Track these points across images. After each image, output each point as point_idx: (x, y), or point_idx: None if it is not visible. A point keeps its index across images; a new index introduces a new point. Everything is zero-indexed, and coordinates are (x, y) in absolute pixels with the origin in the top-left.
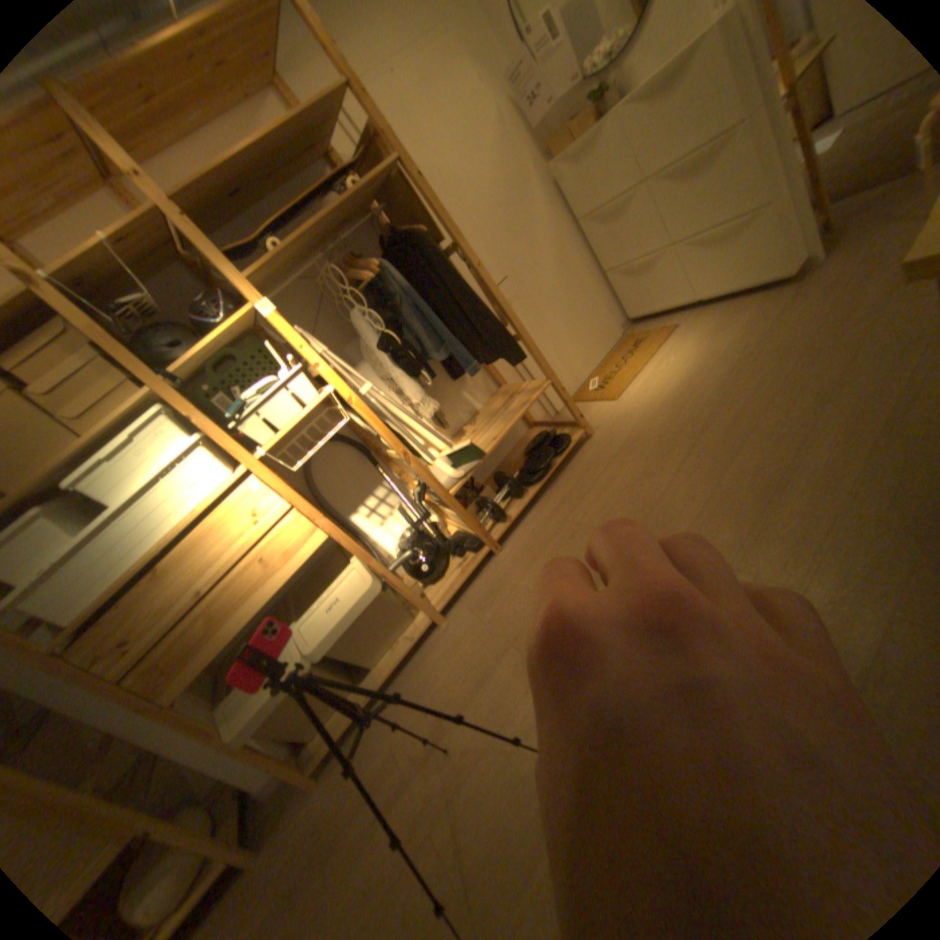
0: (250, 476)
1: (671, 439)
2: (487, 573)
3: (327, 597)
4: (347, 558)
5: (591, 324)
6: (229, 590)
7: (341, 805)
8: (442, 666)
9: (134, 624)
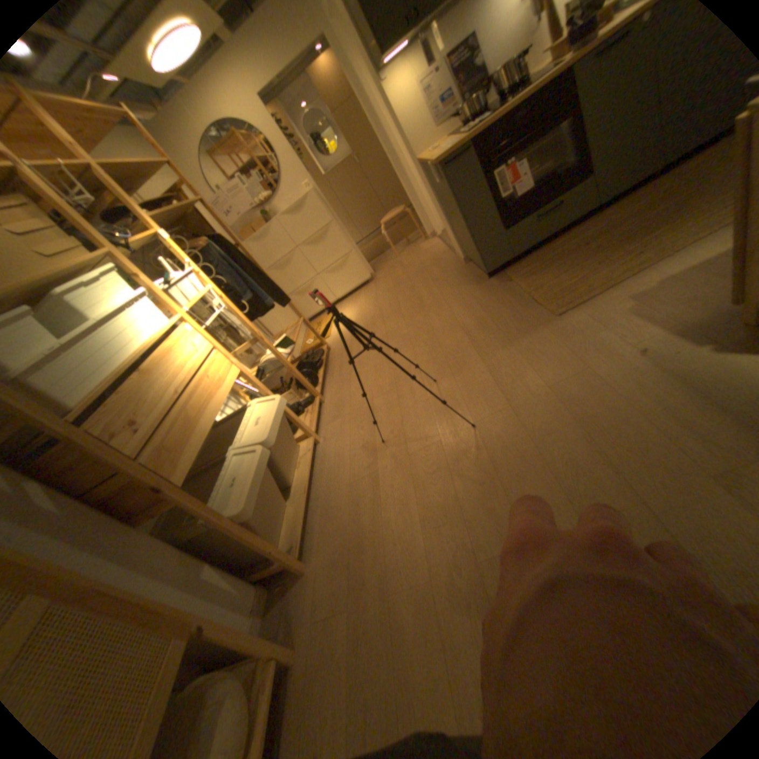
0: (182, 322)
1: (370, 323)
2: (325, 408)
3: (247, 421)
4: (238, 412)
5: (290, 319)
6: (195, 394)
7: (340, 532)
8: (340, 441)
9: (137, 408)
